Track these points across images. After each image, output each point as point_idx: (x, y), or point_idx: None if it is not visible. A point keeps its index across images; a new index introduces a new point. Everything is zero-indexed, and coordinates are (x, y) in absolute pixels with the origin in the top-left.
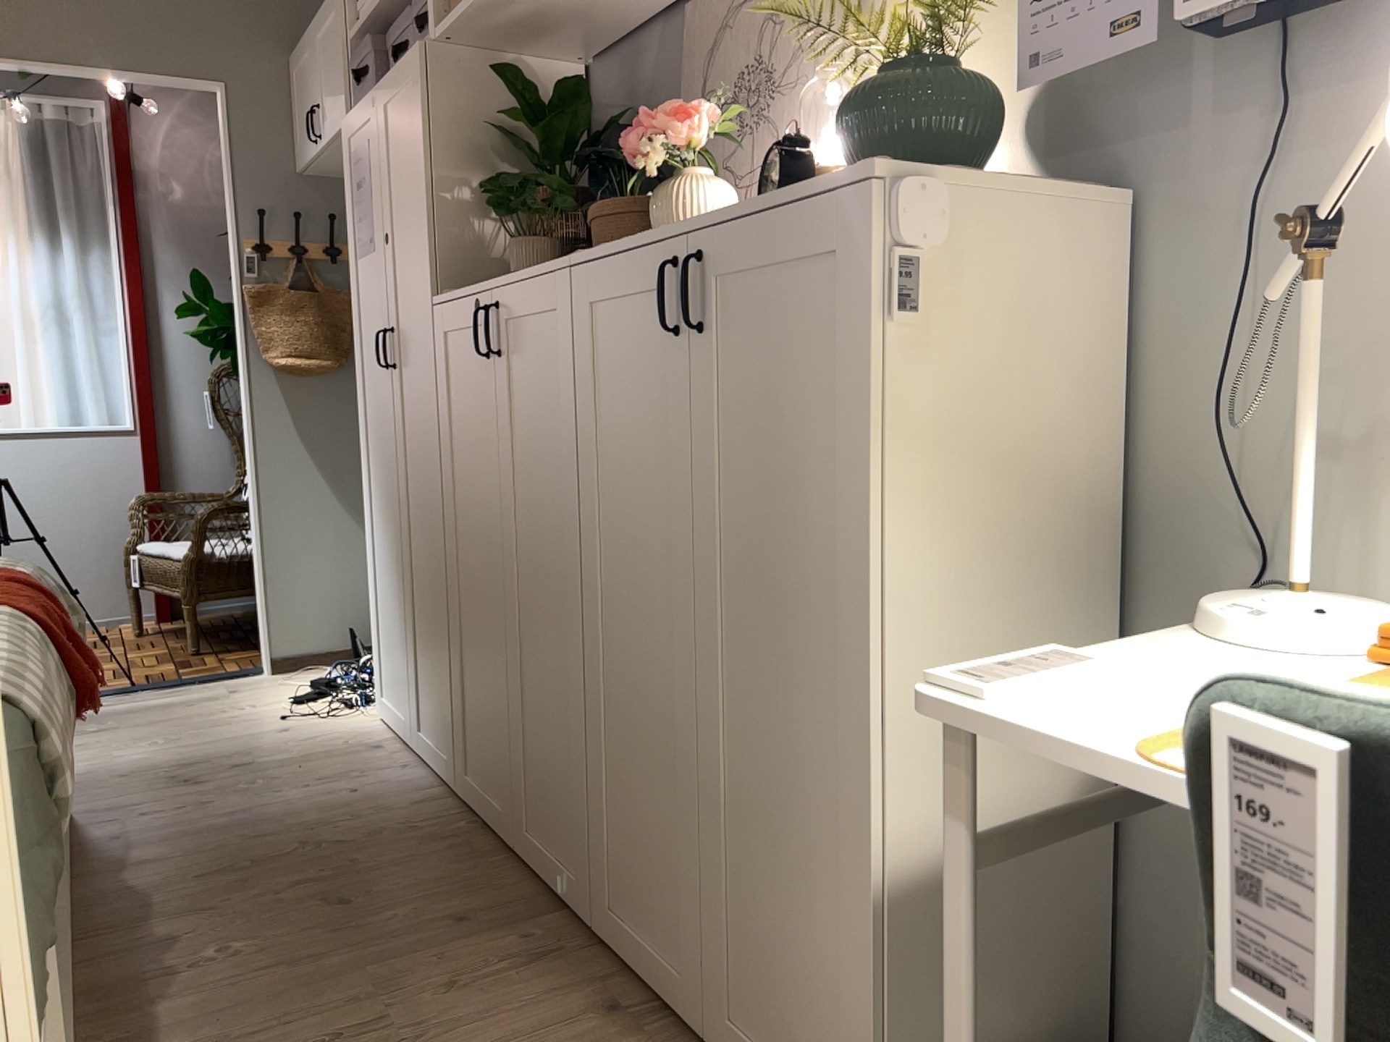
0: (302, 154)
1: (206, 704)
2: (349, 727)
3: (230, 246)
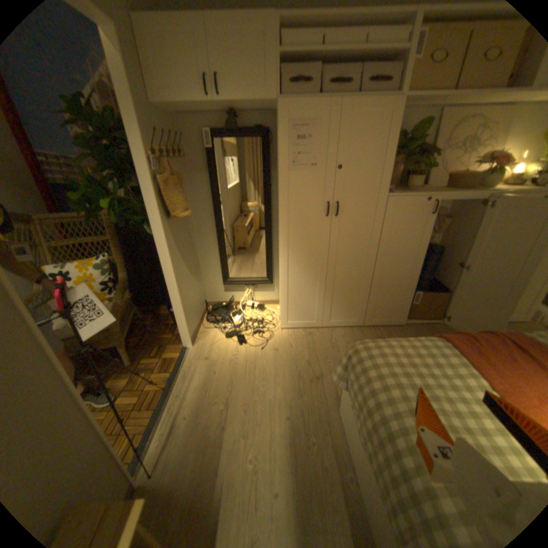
0: (170, 95)
1: (219, 368)
2: (285, 336)
3: (133, 150)
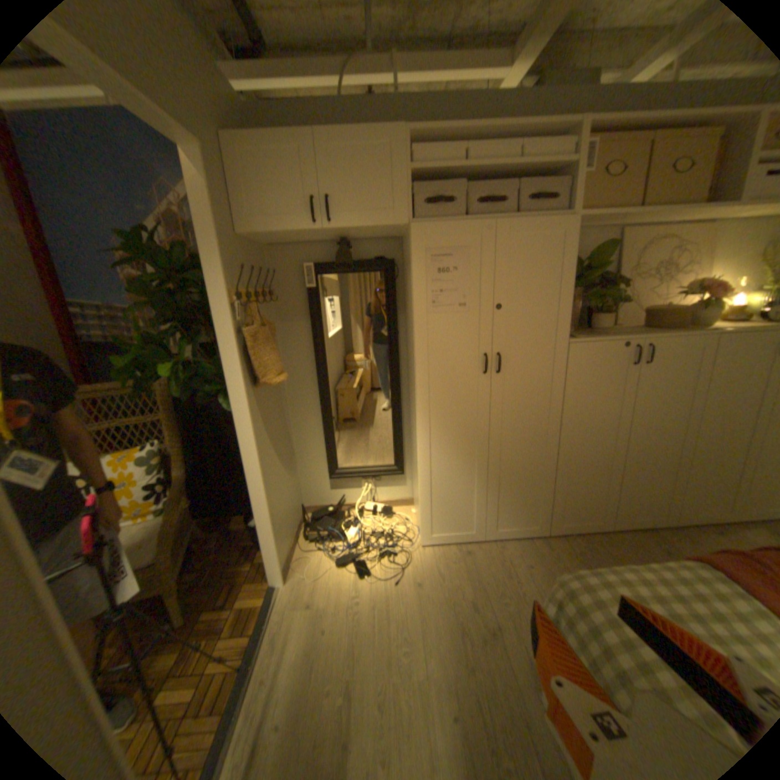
0: (264, 224)
1: (328, 624)
2: (429, 560)
3: (211, 296)
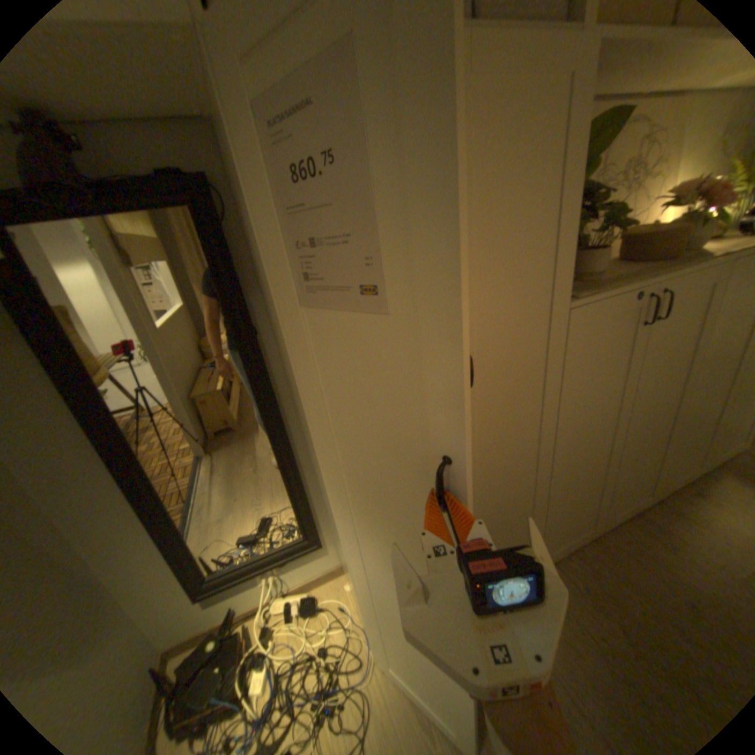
0: None
1: None
2: (396, 693)
3: None
